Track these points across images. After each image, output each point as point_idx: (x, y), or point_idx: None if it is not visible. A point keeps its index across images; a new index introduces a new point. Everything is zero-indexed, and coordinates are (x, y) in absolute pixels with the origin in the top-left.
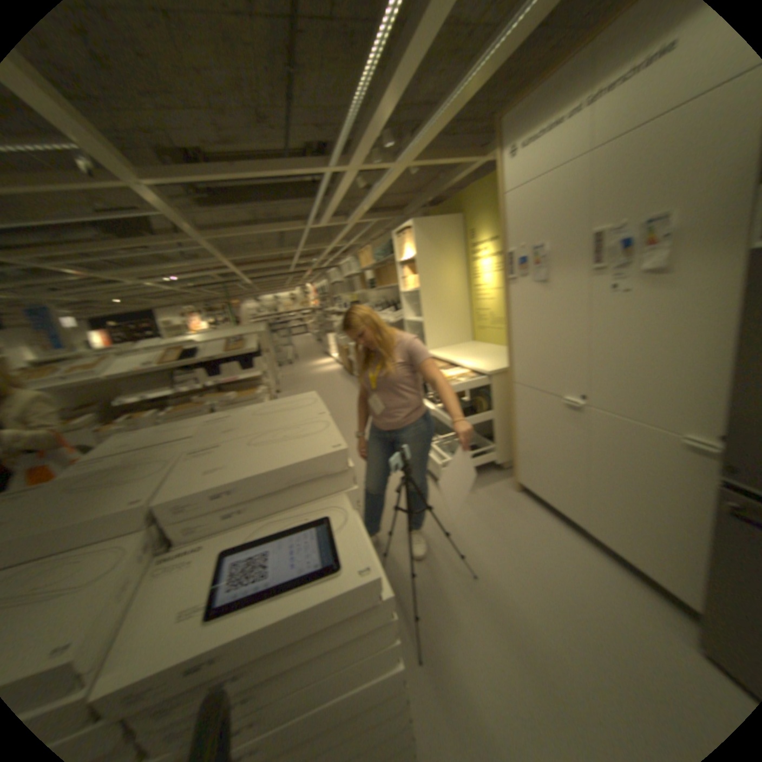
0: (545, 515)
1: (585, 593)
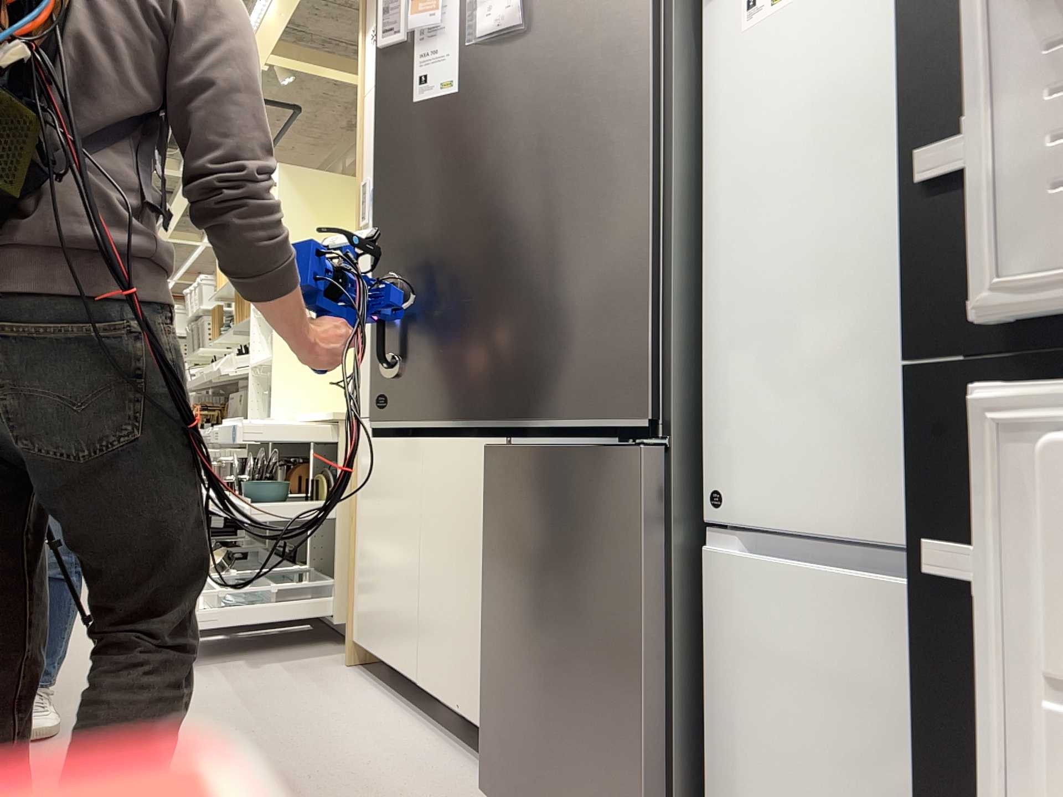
0: (371, 689)
1: (349, 765)
